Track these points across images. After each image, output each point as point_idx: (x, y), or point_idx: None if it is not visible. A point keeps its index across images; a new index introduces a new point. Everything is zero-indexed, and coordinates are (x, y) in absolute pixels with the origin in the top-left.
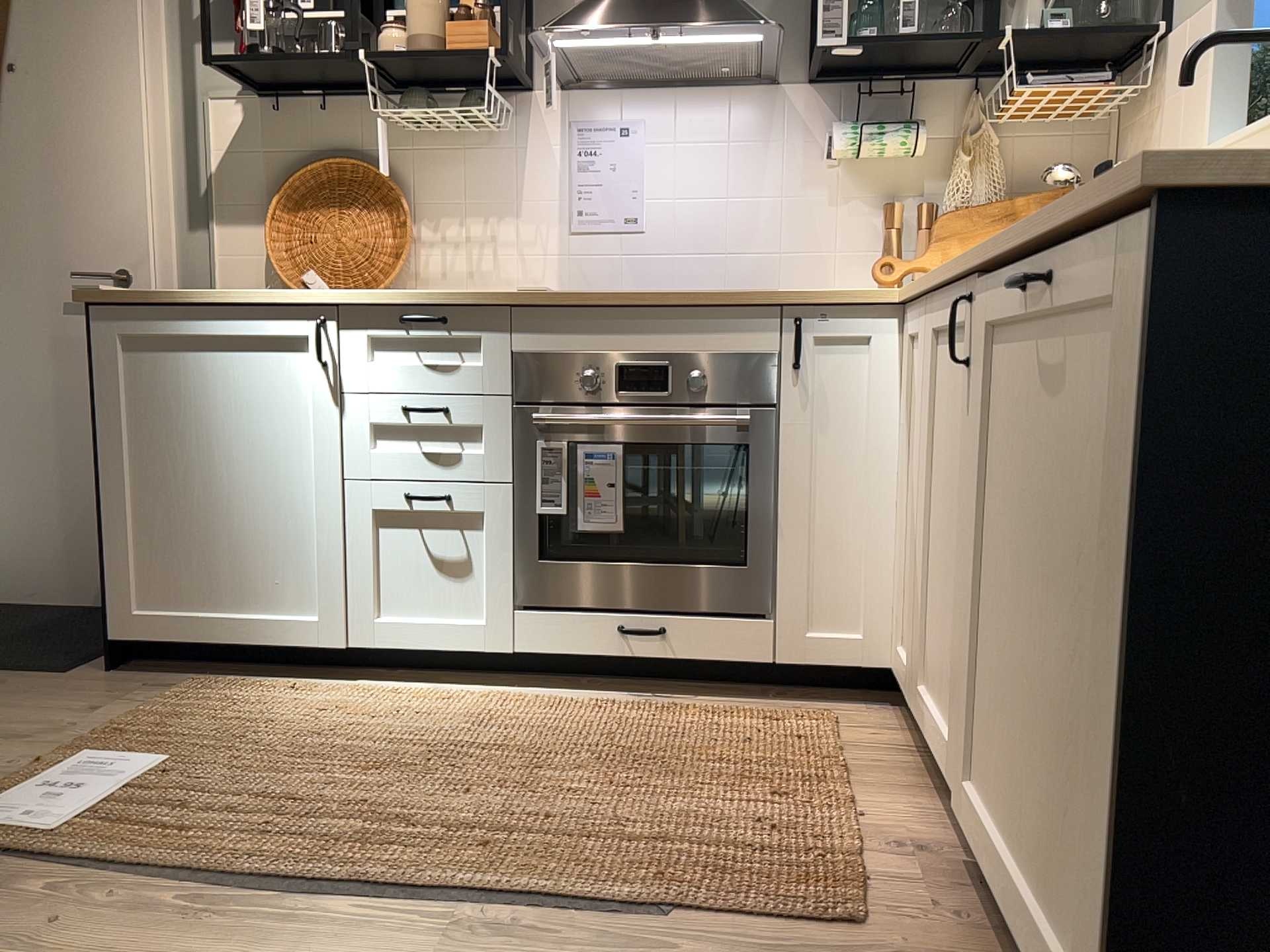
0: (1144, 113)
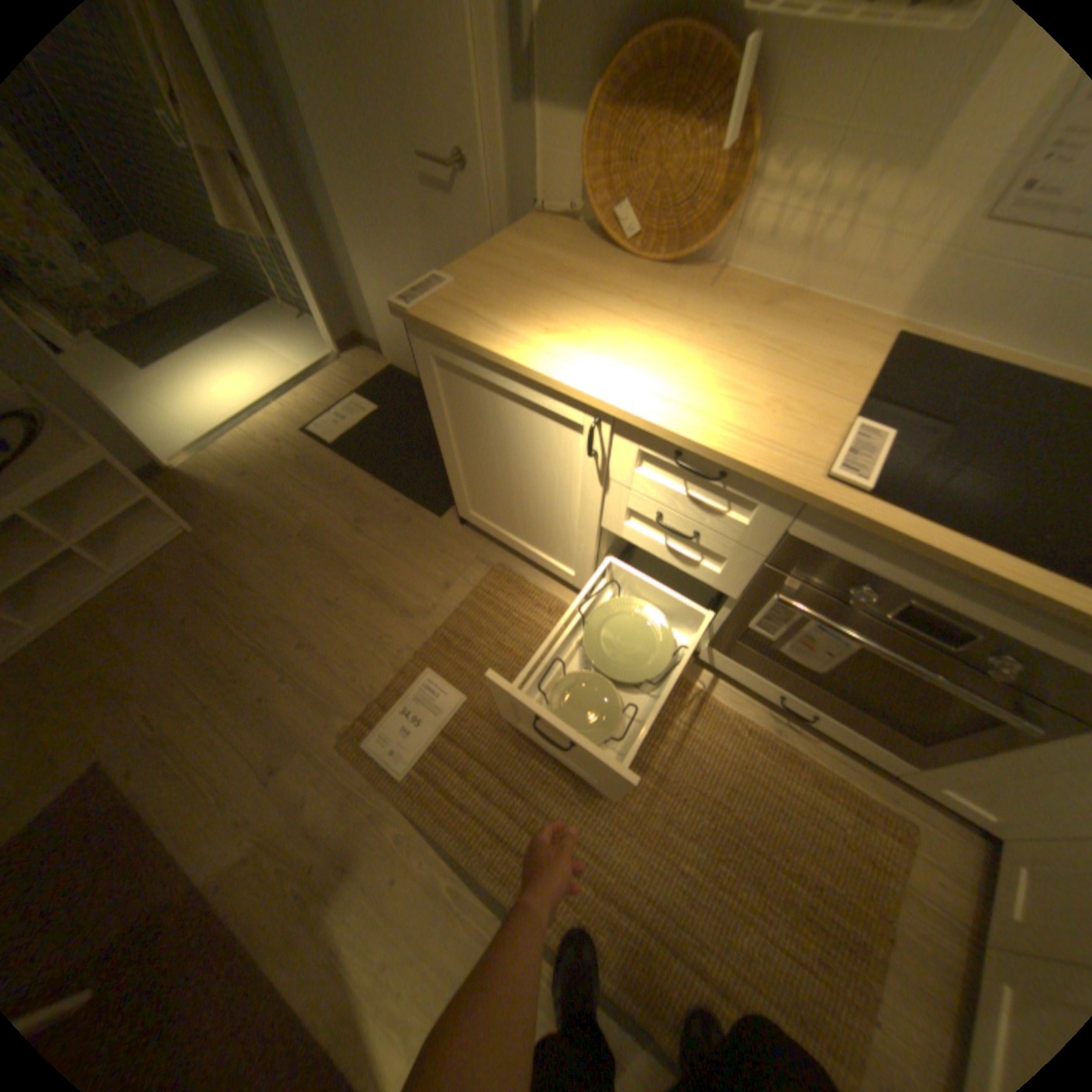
0: None
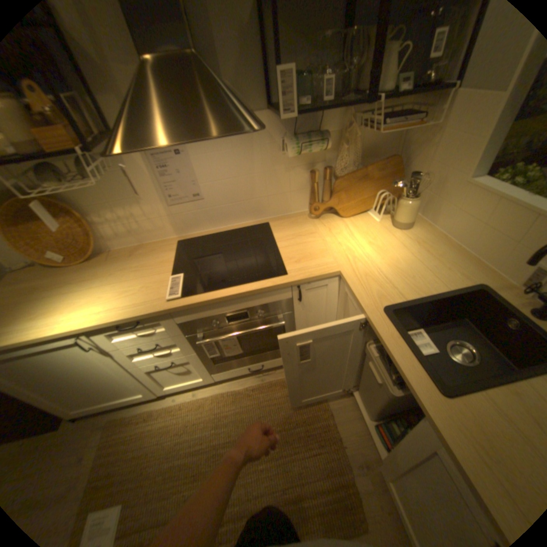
0: (433, 123)
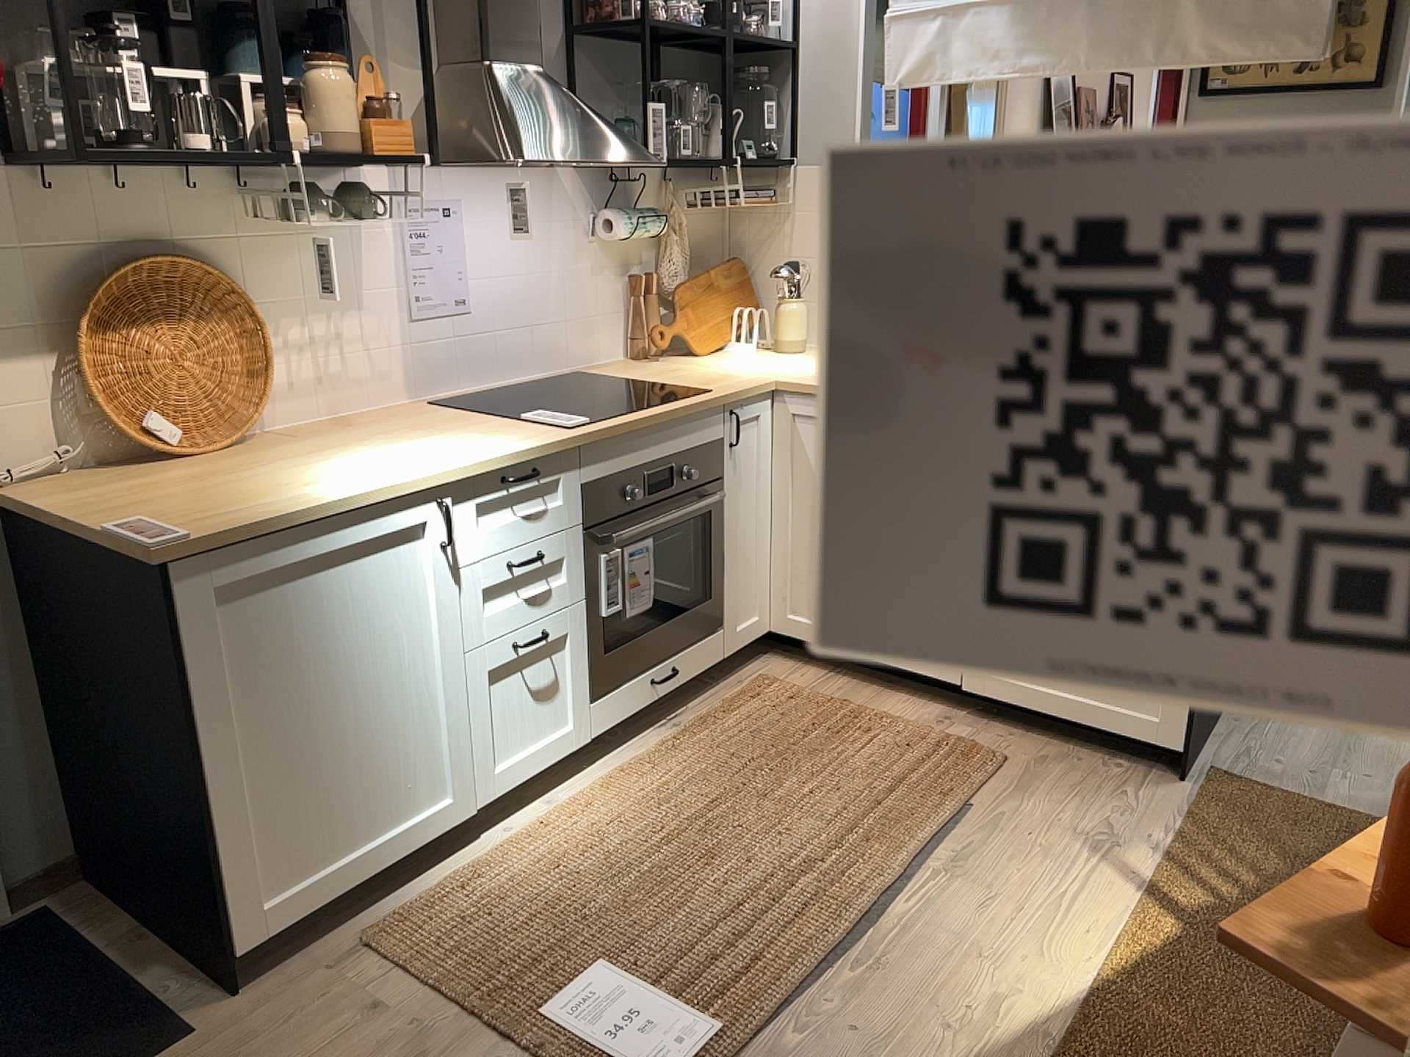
0: (775, 210)
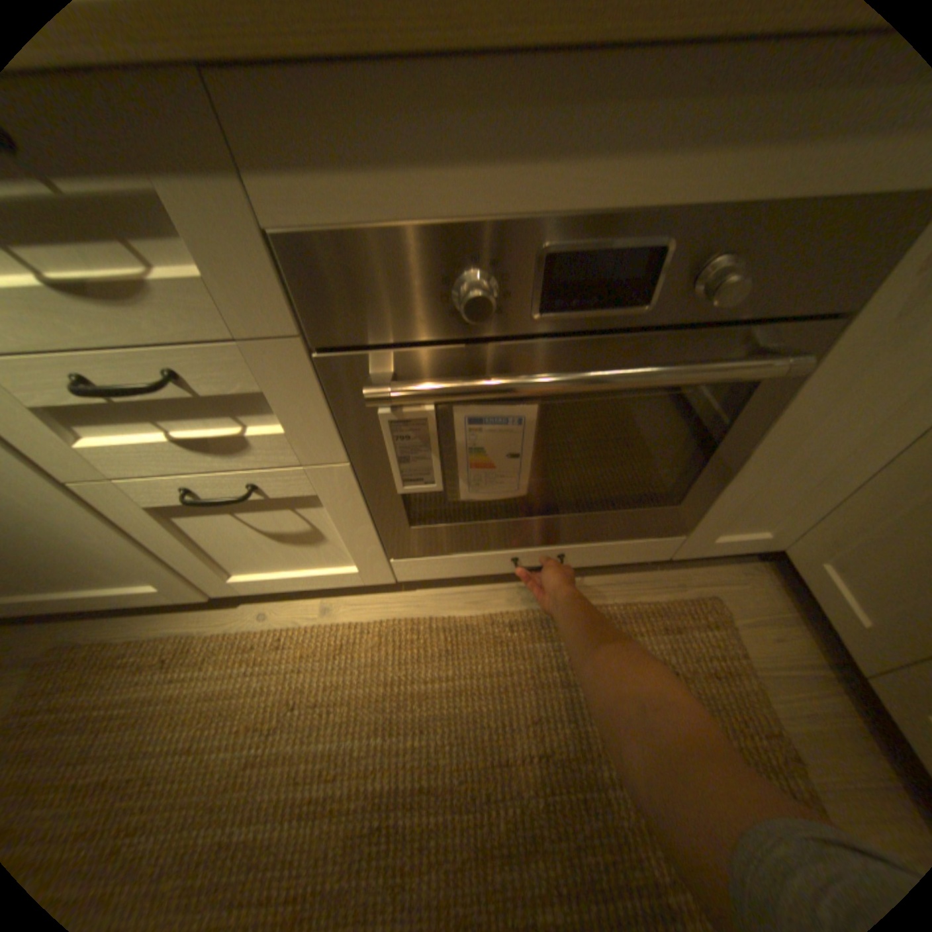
0: None
